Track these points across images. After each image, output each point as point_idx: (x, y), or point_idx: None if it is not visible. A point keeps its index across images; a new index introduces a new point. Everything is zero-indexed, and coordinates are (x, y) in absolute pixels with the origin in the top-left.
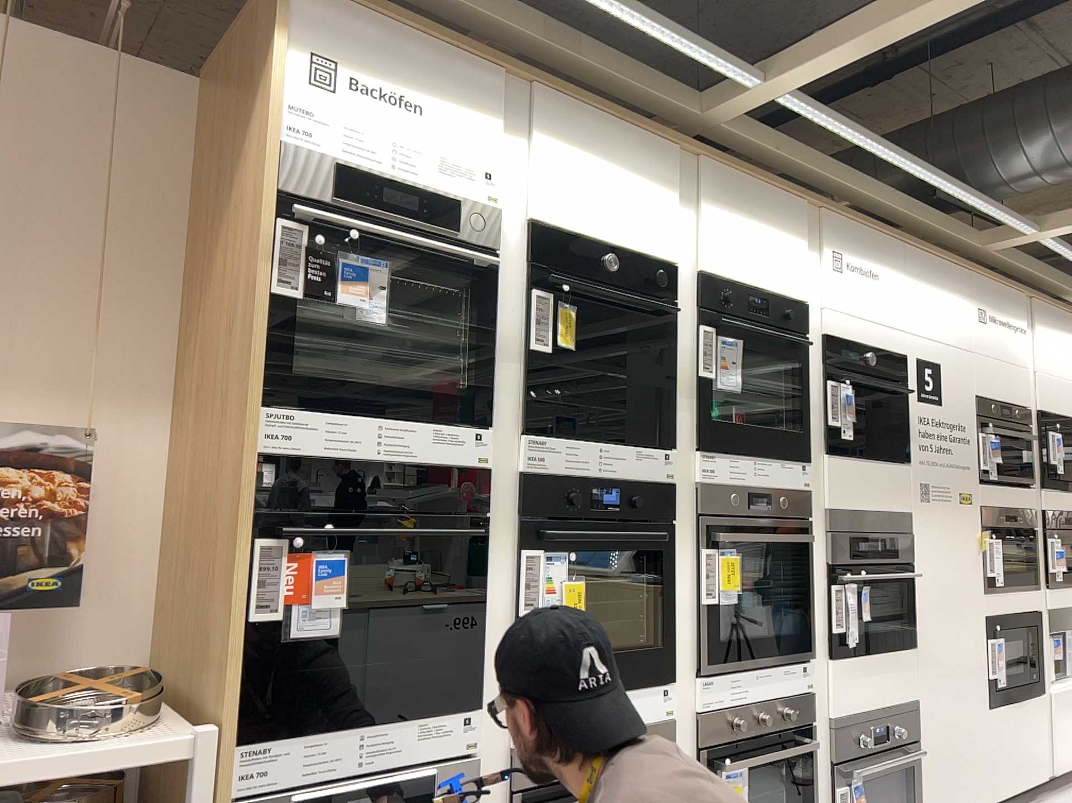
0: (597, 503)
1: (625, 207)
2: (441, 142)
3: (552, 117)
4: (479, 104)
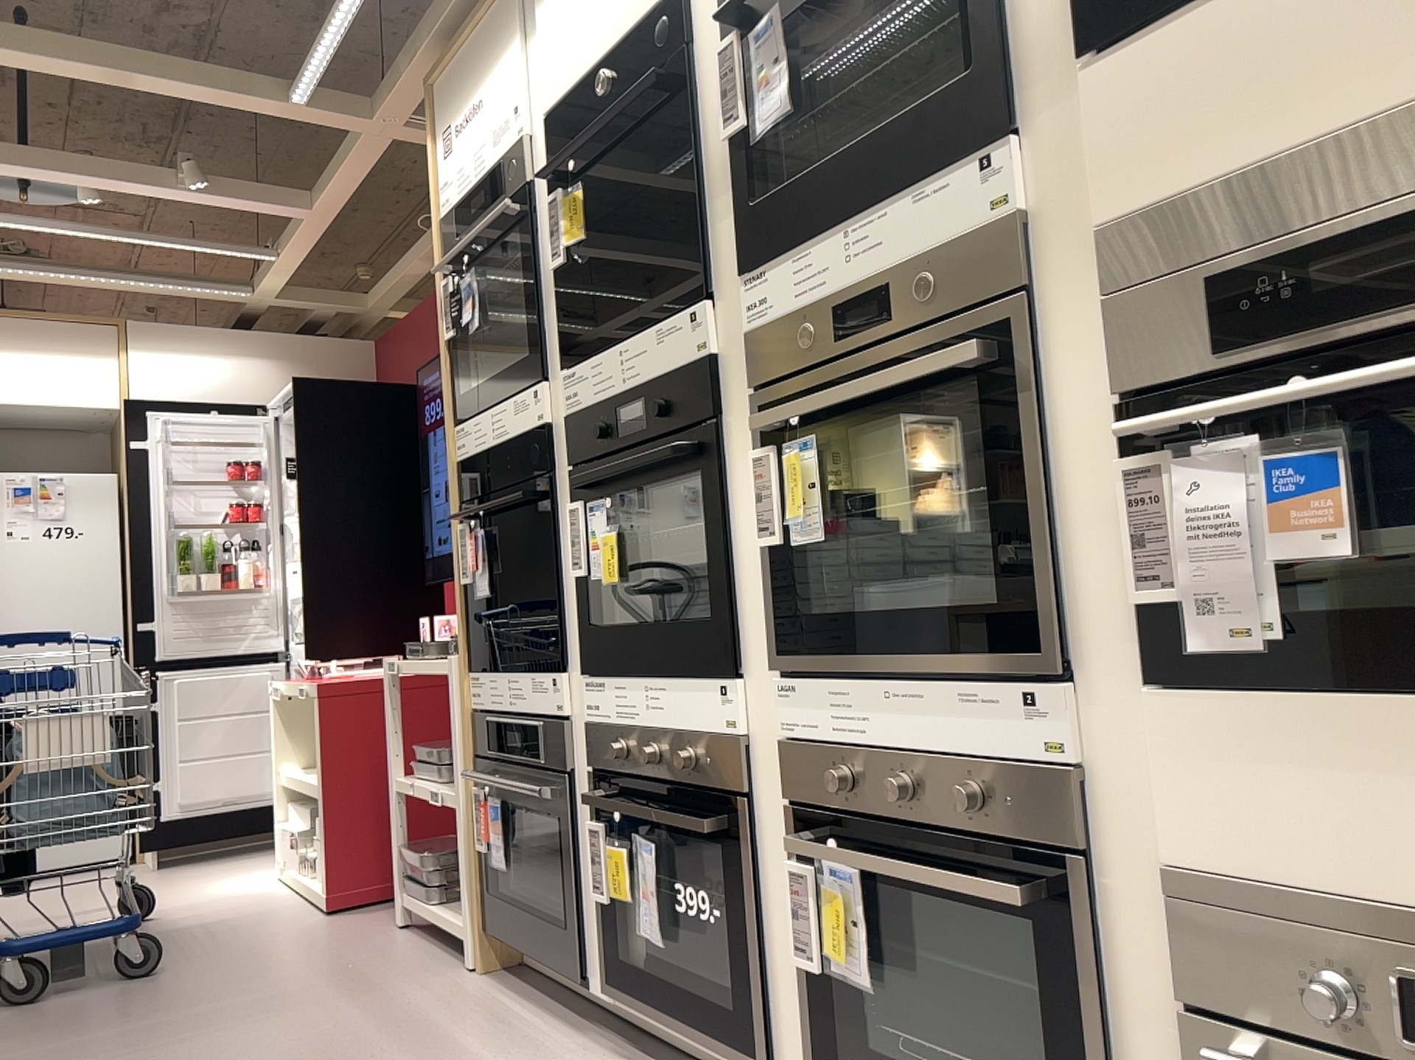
0: (627, 430)
1: None
2: (487, 110)
3: None
4: (499, 34)
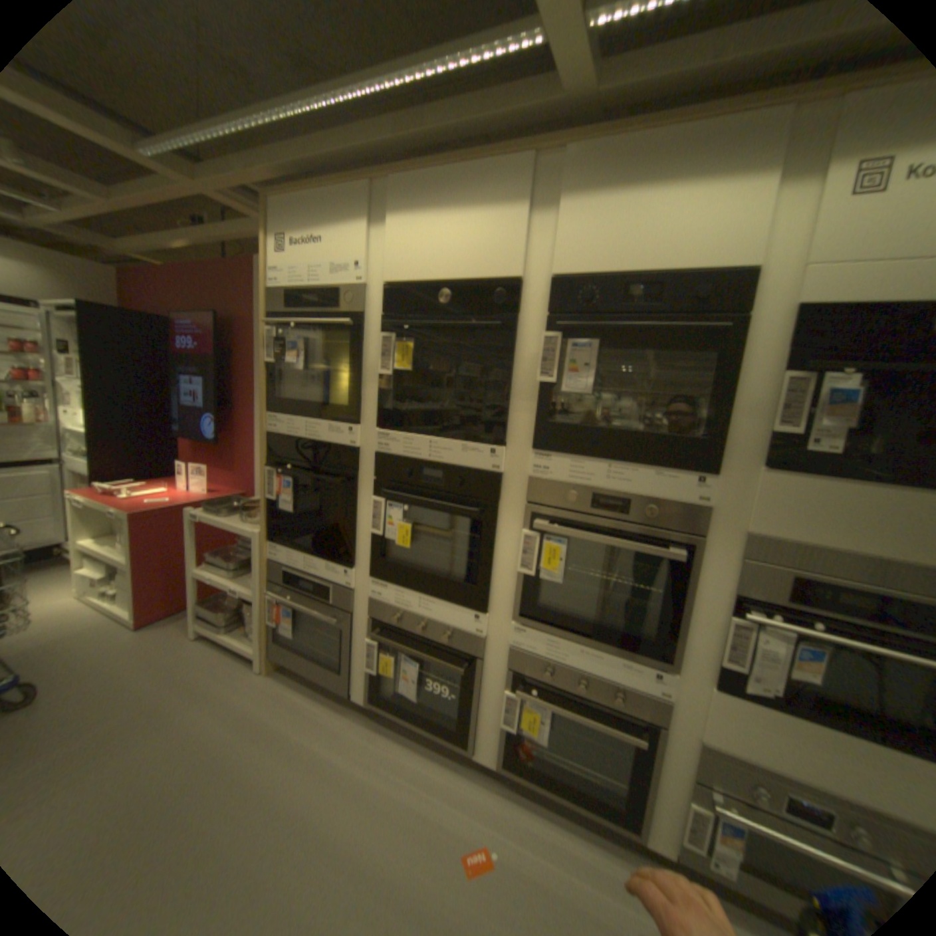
0: (428, 483)
1: (469, 233)
2: (326, 248)
3: (399, 185)
4: (347, 207)
